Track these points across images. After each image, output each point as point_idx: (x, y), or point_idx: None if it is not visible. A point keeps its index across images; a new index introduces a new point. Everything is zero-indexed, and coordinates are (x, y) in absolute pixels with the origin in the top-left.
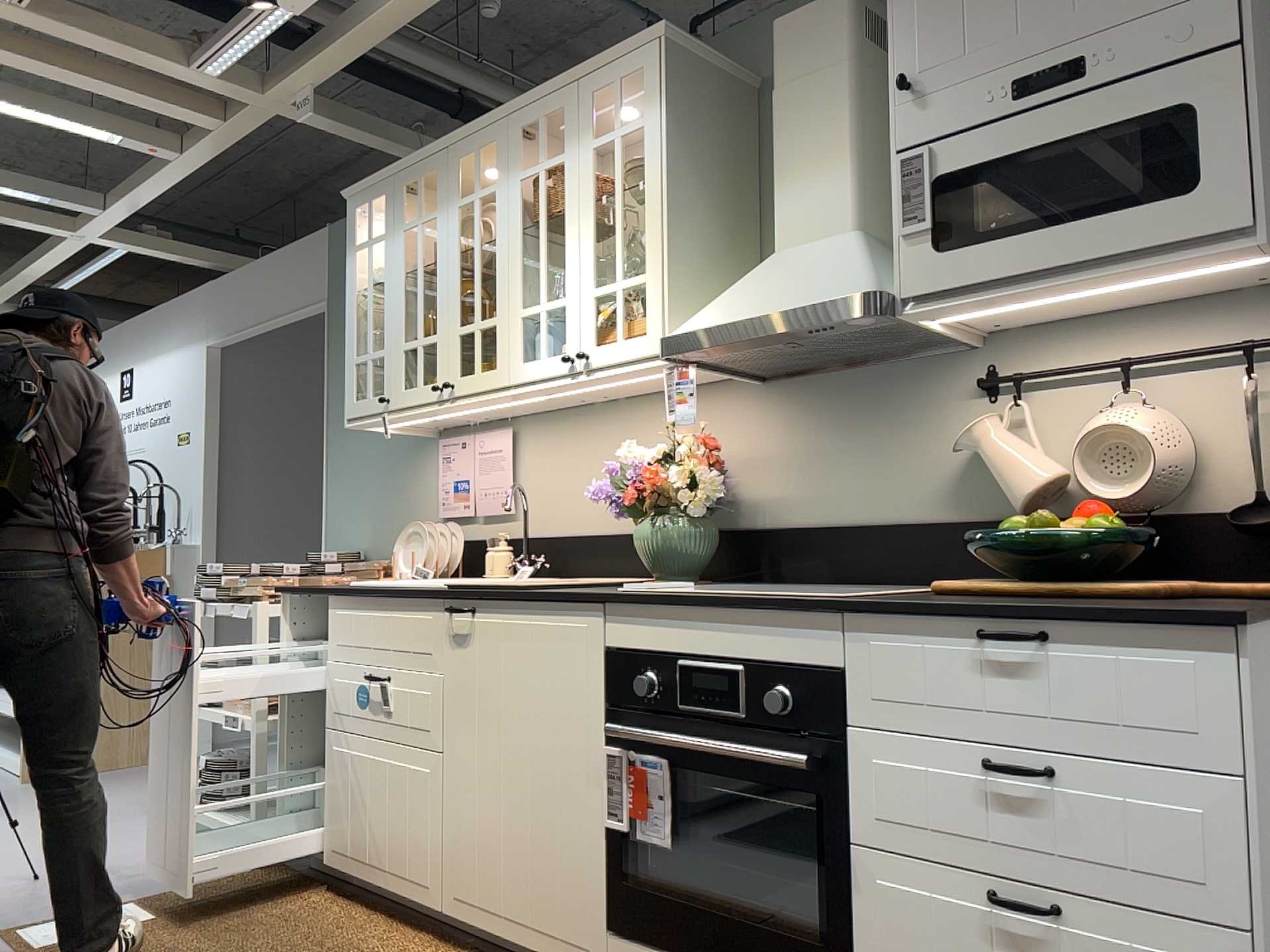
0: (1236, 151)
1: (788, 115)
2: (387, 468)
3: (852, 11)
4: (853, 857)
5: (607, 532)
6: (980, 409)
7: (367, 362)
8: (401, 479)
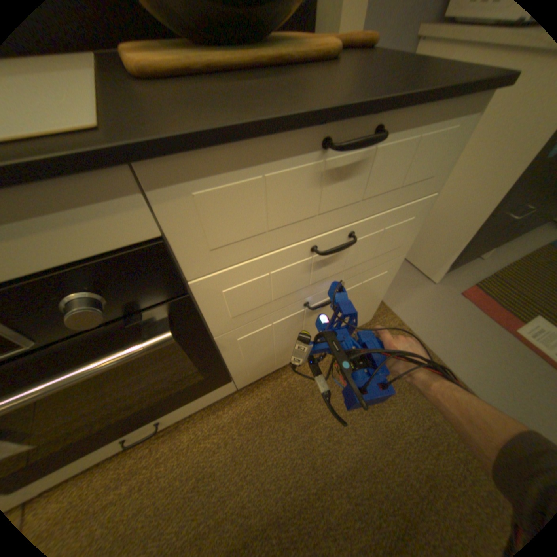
0: None
1: None
2: None
3: None
4: (214, 339)
5: None
6: None
7: None
8: None
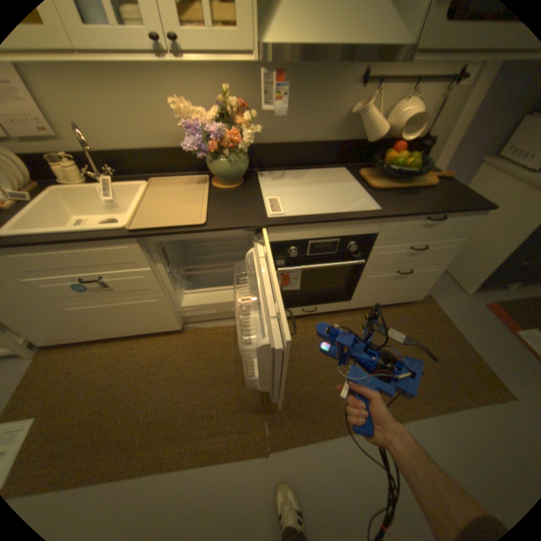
0: None
1: None
2: None
3: None
4: (362, 274)
5: (150, 148)
6: (359, 90)
7: None
8: None
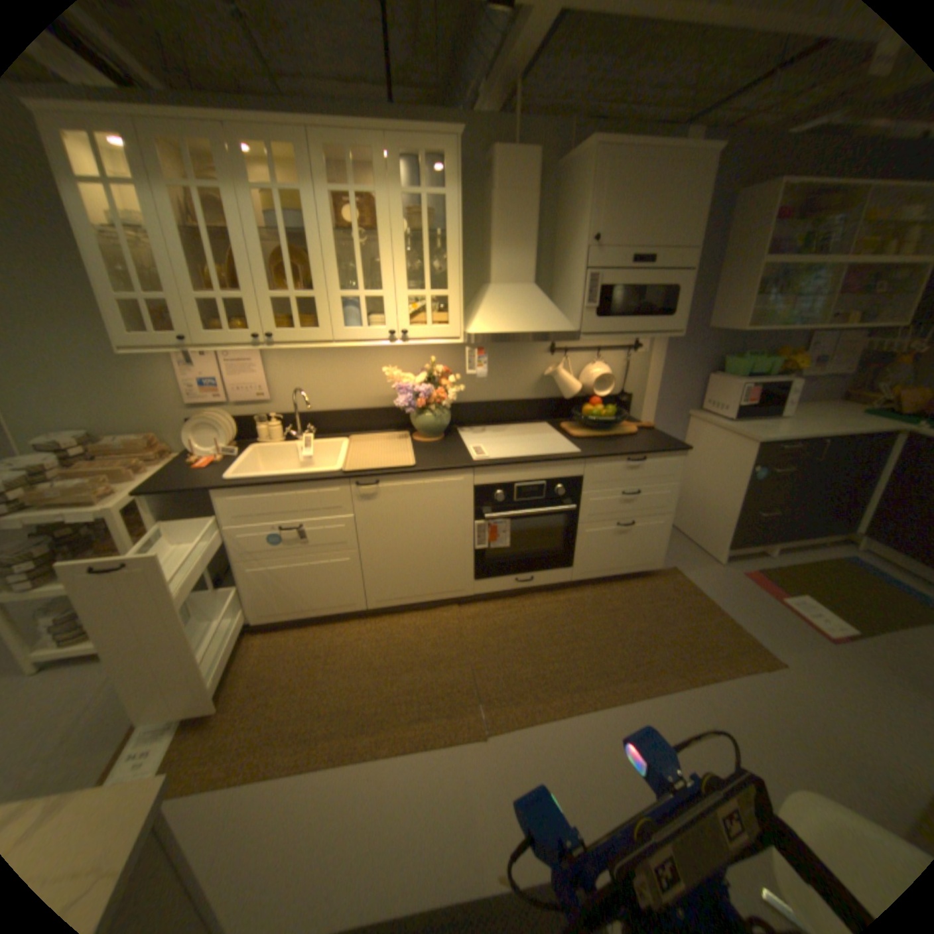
0: (687, 307)
1: (505, 210)
2: (91, 367)
3: (541, 162)
4: (578, 529)
5: (353, 410)
6: (548, 359)
7: (138, 302)
8: (118, 376)
